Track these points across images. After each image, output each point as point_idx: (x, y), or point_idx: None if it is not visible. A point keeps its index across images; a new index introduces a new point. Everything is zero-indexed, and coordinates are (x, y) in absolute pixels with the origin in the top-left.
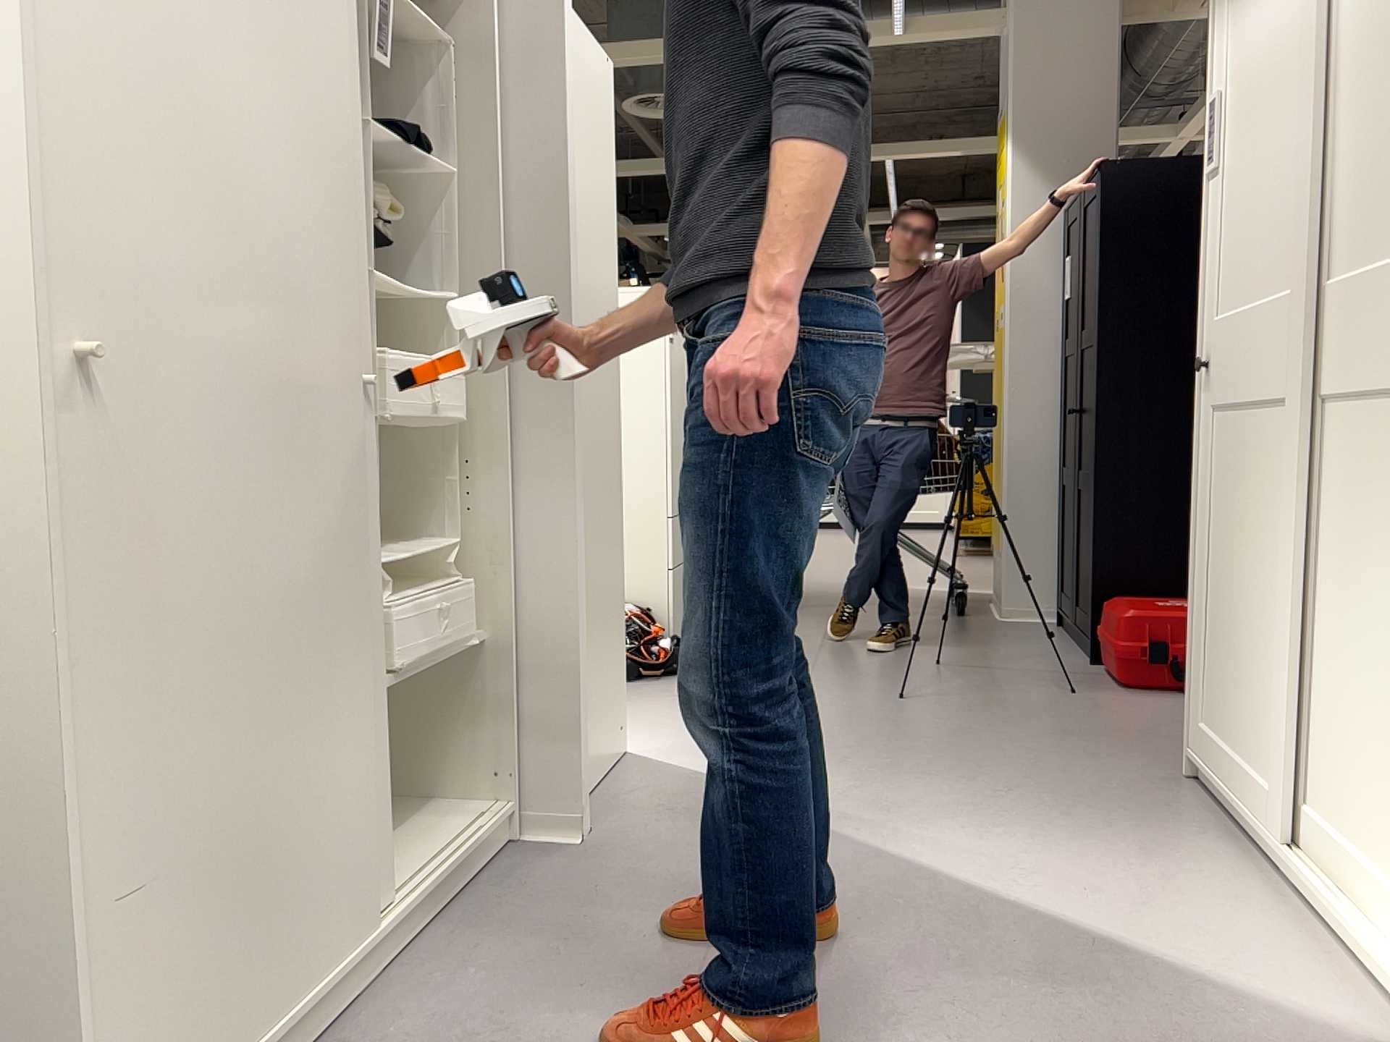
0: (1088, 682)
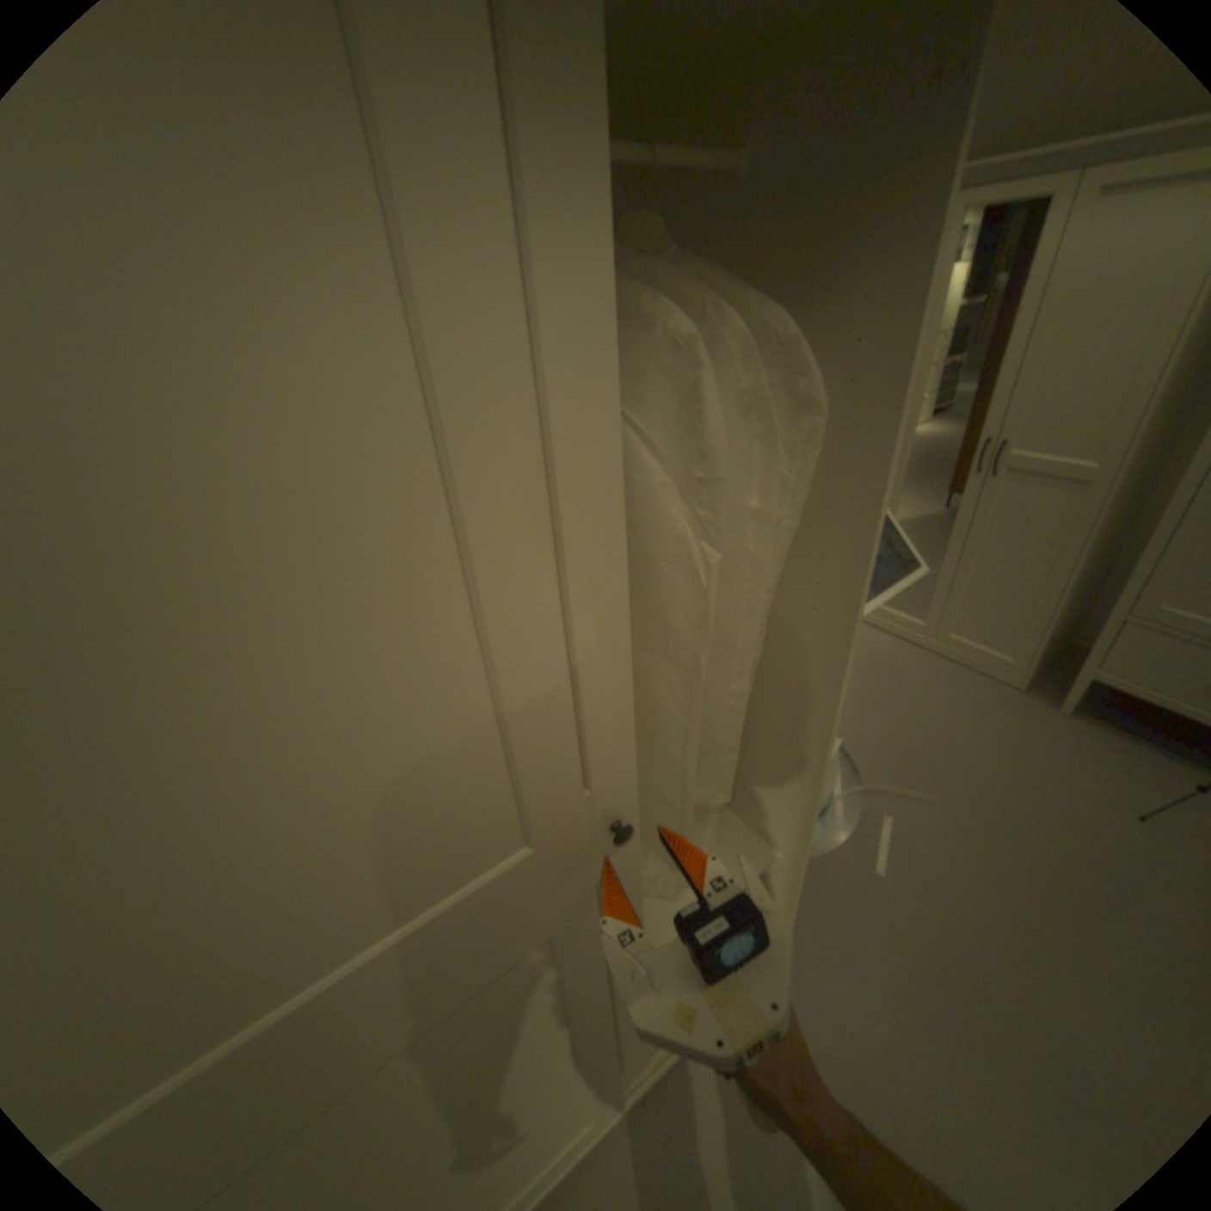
0: None
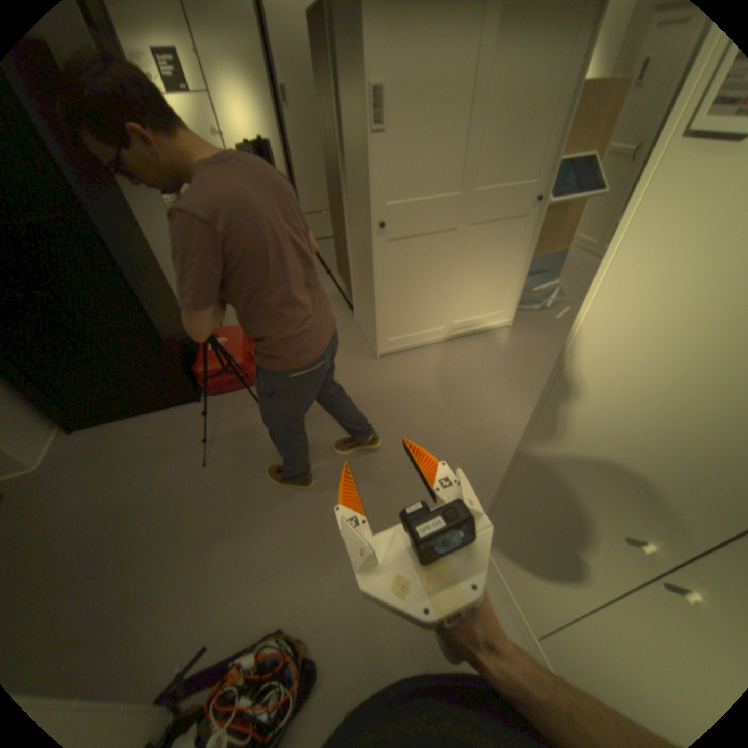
0: (245, 396)
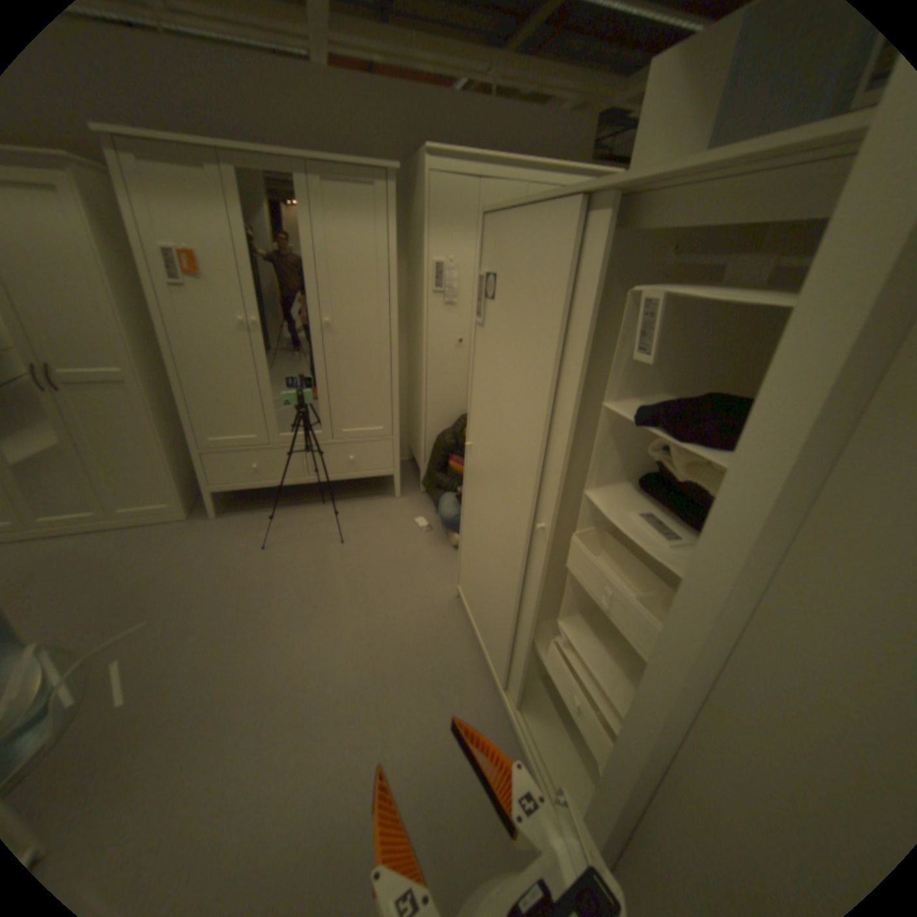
0: None
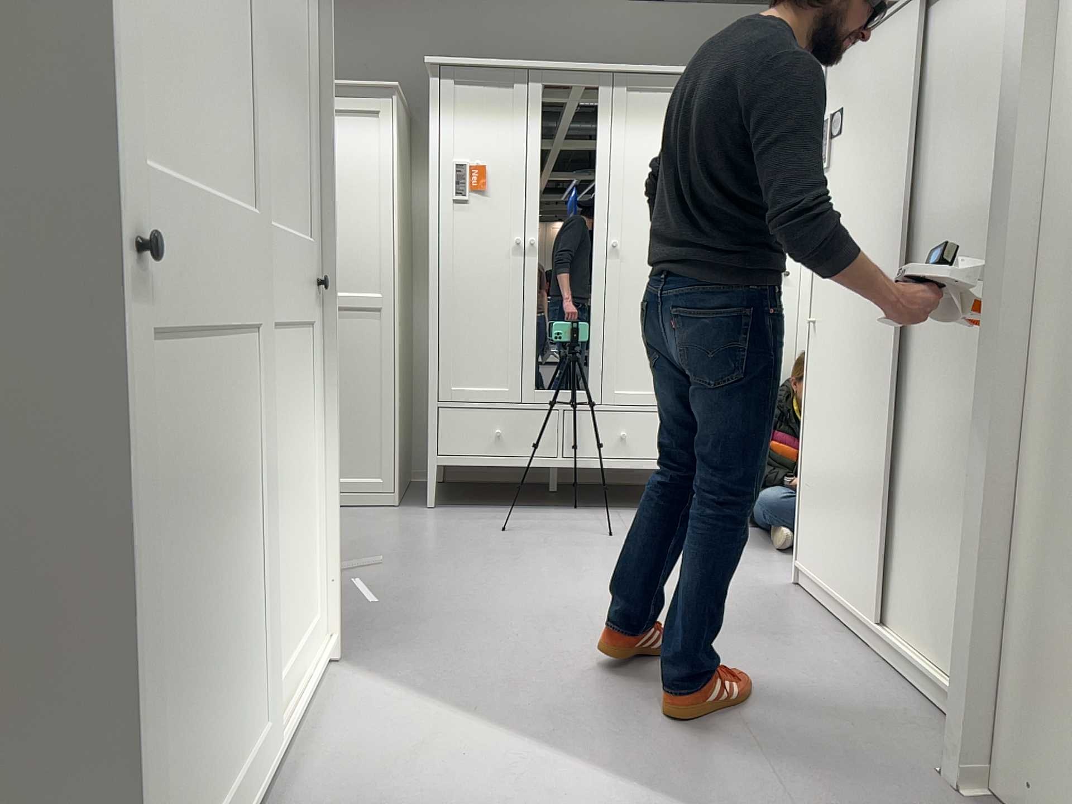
0: None
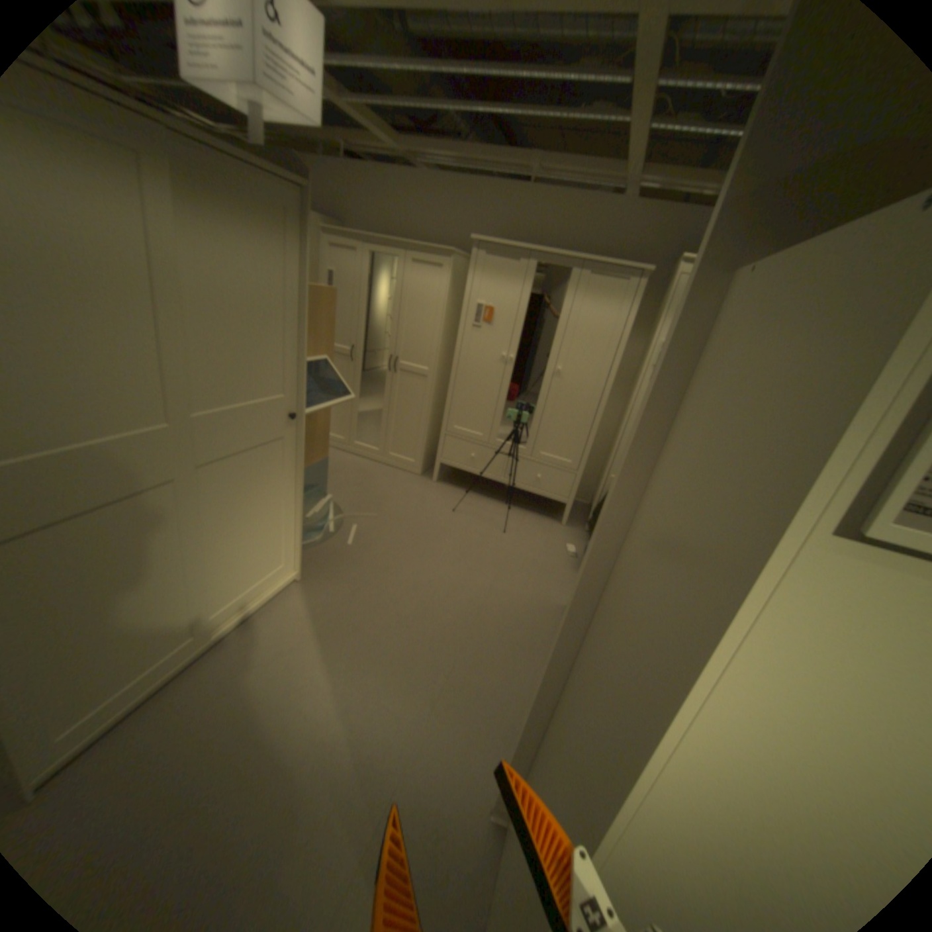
0: None
